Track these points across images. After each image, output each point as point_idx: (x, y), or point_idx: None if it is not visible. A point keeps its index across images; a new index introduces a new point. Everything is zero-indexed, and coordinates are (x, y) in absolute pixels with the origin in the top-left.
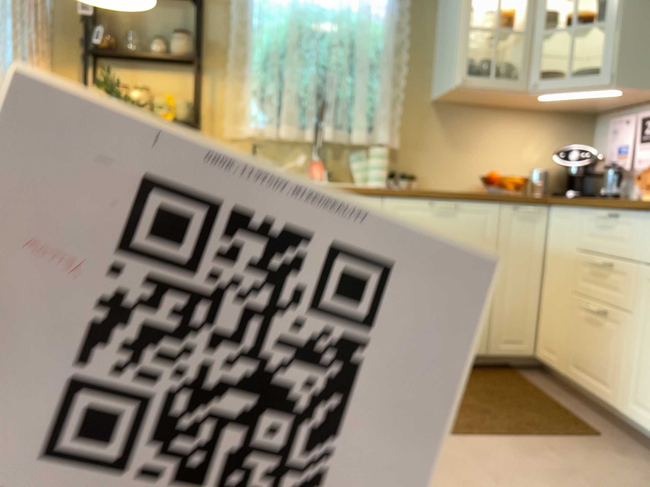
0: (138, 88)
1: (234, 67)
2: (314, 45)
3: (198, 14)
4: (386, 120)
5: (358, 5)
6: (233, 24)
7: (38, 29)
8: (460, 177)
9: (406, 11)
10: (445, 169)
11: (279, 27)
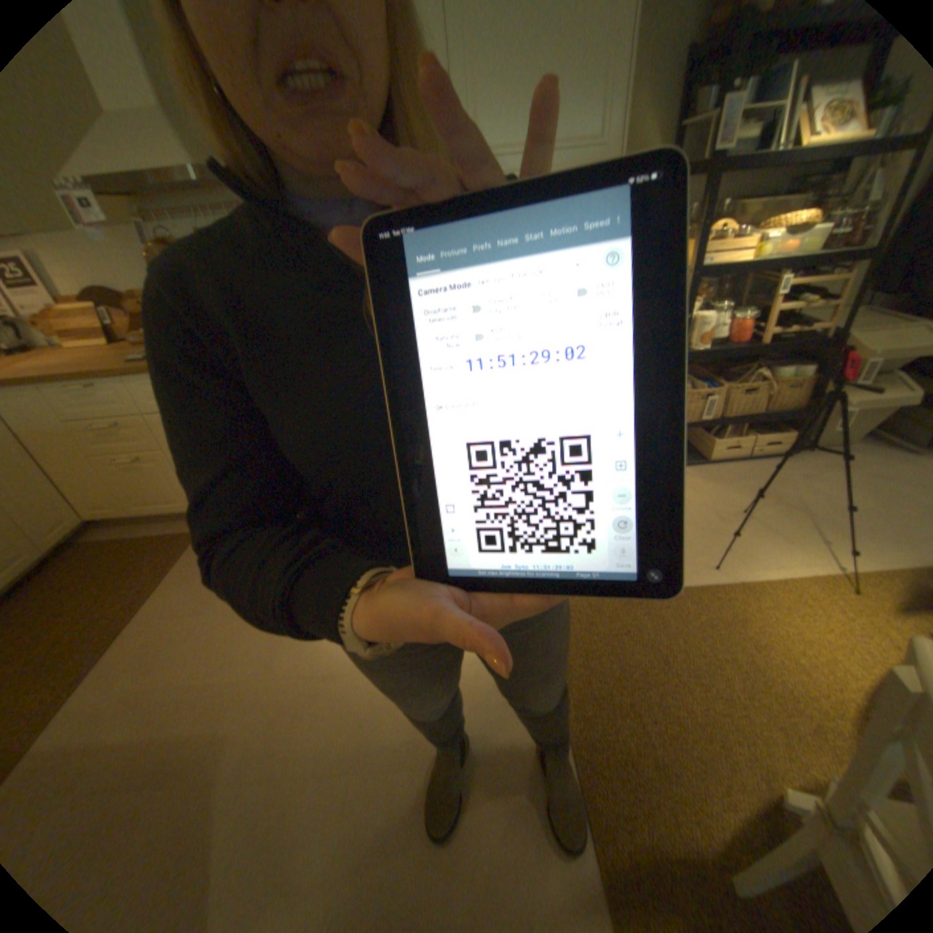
0: None
1: None
2: None
3: None
4: None
5: None
6: None
7: None
8: None
9: None
10: None
11: None
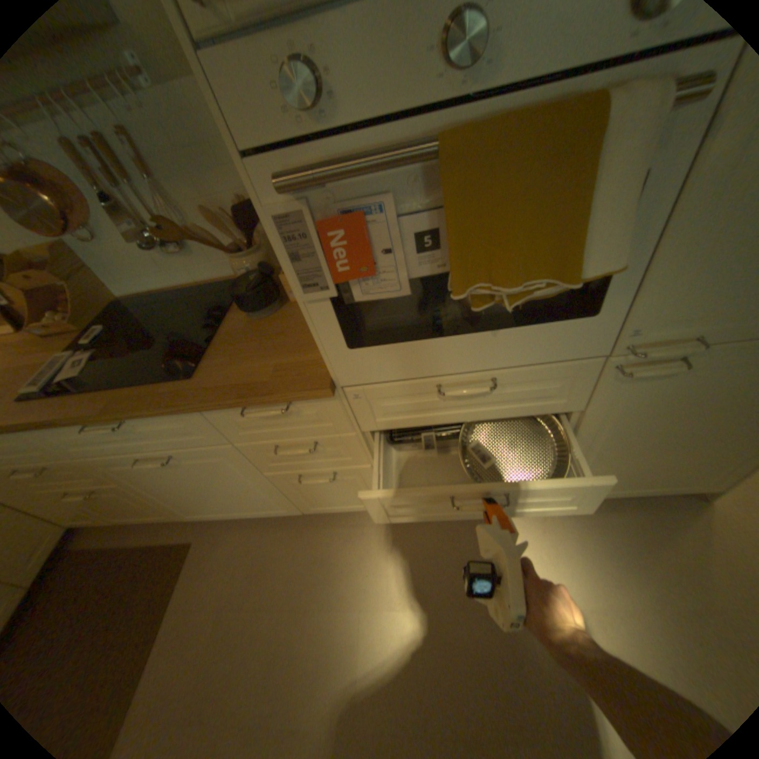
0: None
1: None
2: None
3: None
4: None
5: None
6: None
7: None
8: None
9: None
10: None
11: None
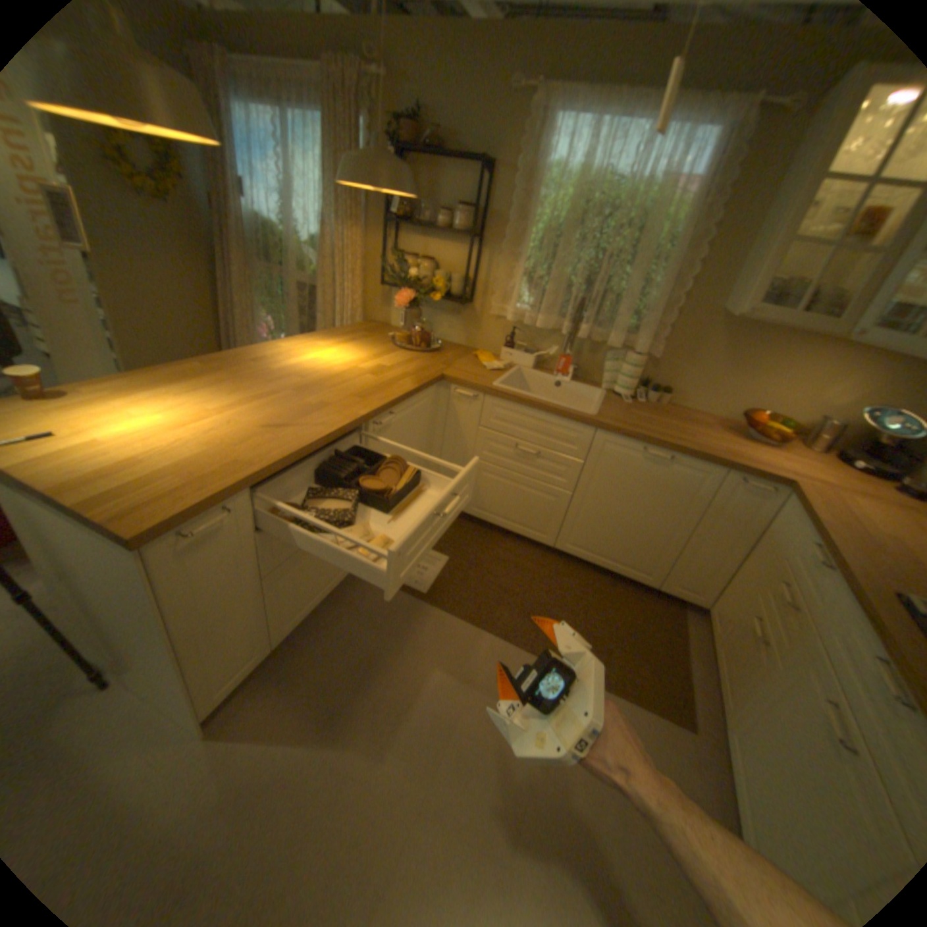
0: (423, 259)
1: (510, 244)
2: (595, 228)
3: (481, 185)
4: (654, 325)
5: (663, 177)
6: (517, 194)
7: (351, 195)
8: (726, 401)
9: (729, 187)
10: (711, 388)
11: (565, 200)
